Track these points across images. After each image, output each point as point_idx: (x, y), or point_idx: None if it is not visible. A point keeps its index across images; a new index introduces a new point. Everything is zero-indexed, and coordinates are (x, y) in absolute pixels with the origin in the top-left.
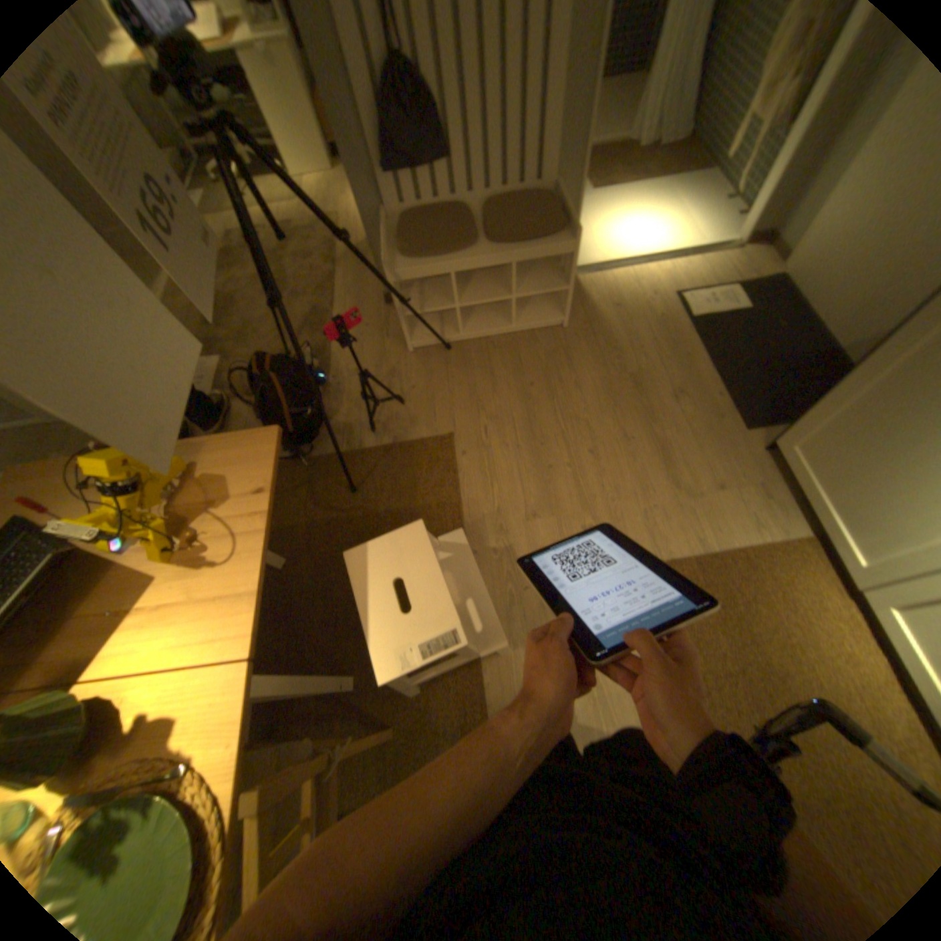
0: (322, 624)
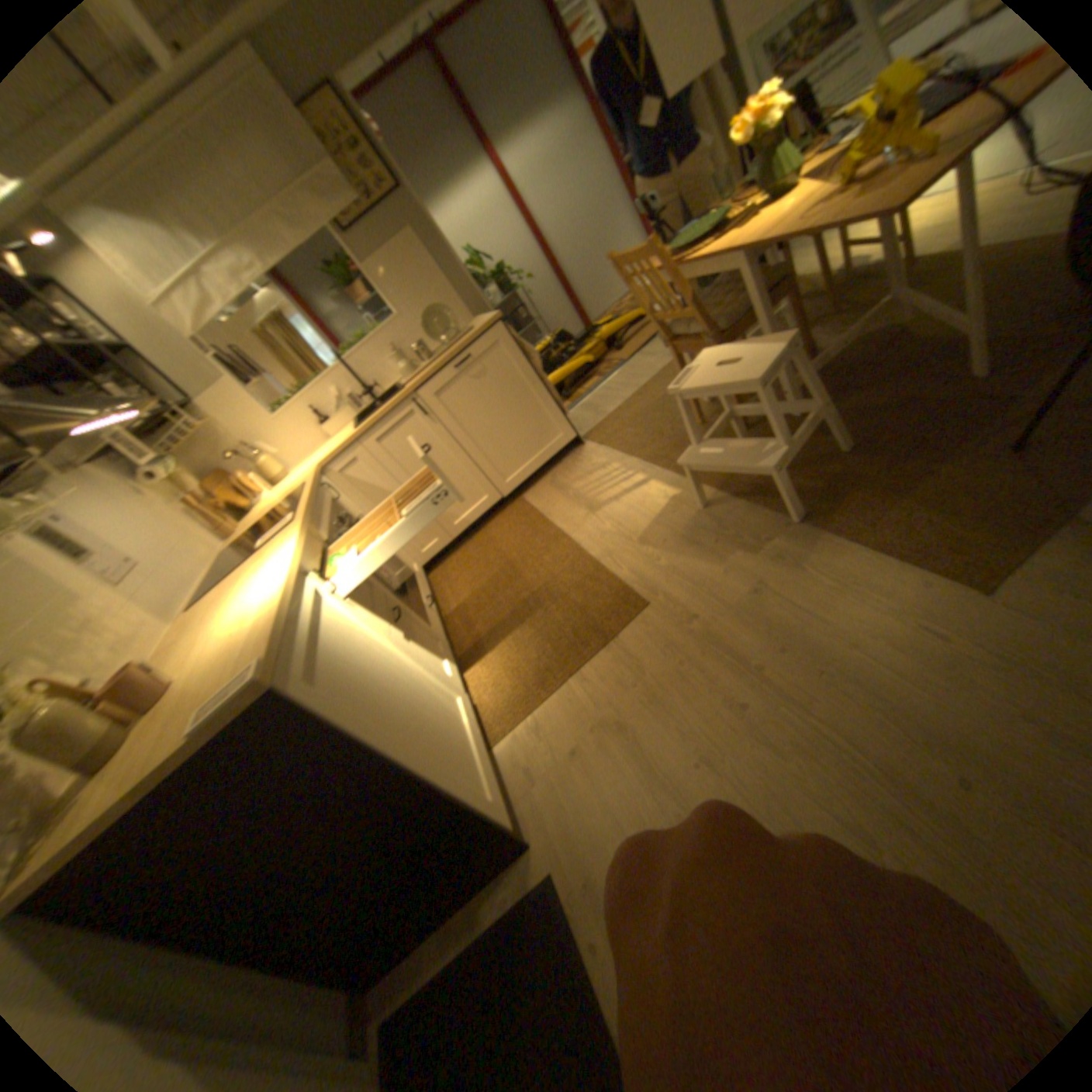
0: (871, 401)
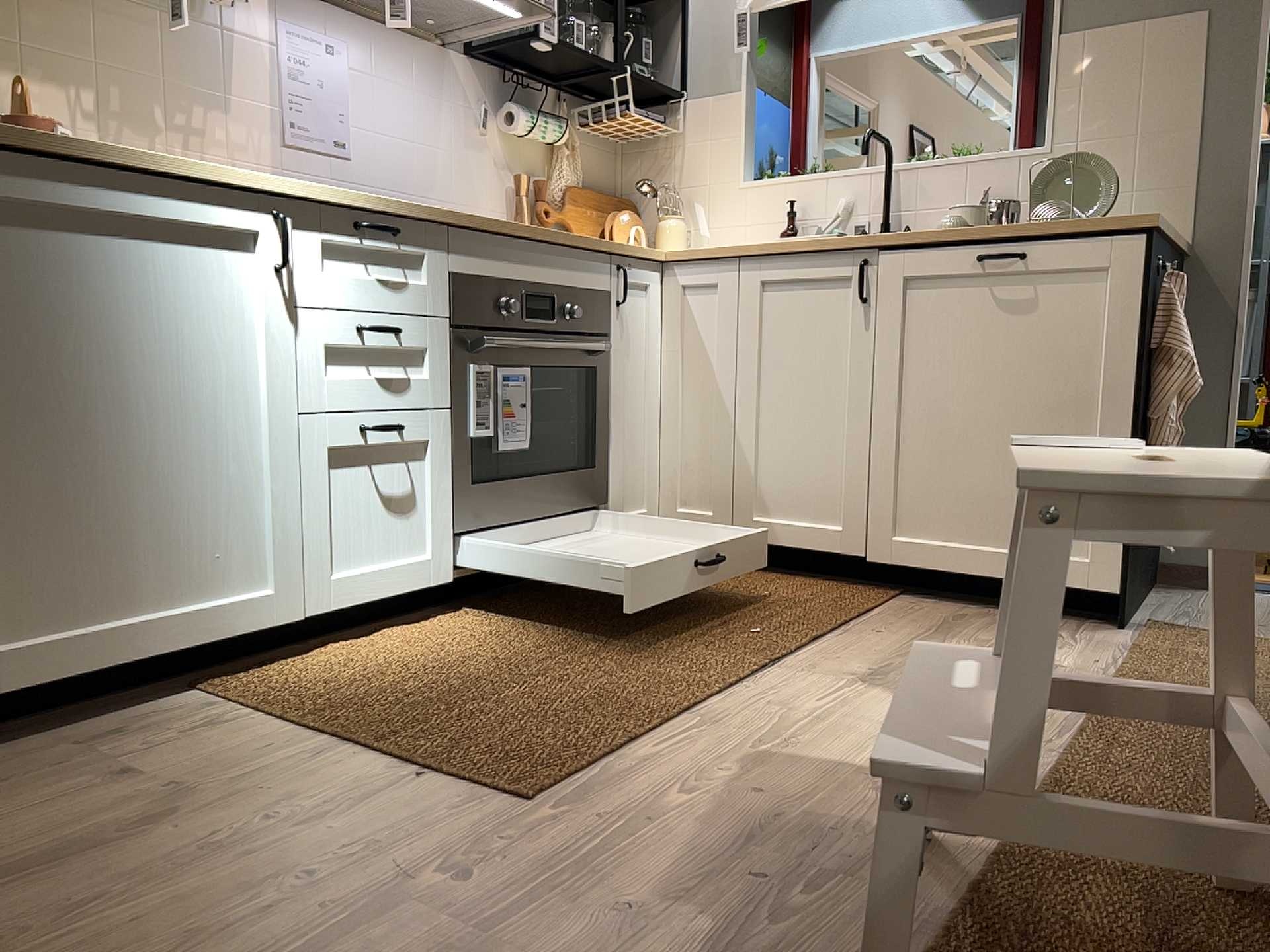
0: None
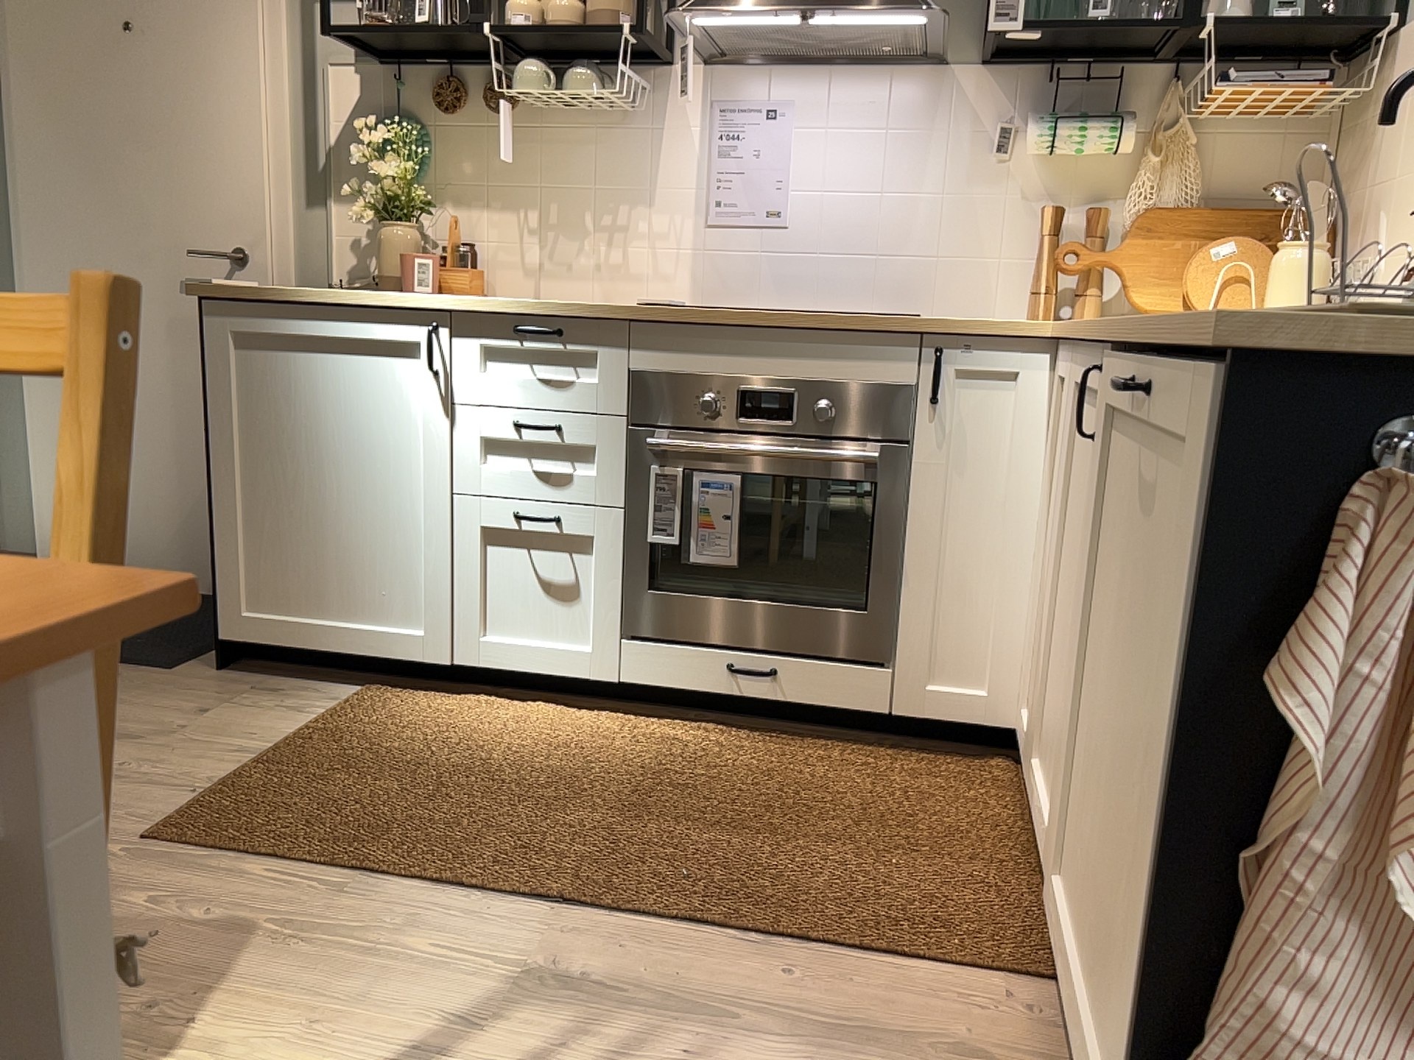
0: None
